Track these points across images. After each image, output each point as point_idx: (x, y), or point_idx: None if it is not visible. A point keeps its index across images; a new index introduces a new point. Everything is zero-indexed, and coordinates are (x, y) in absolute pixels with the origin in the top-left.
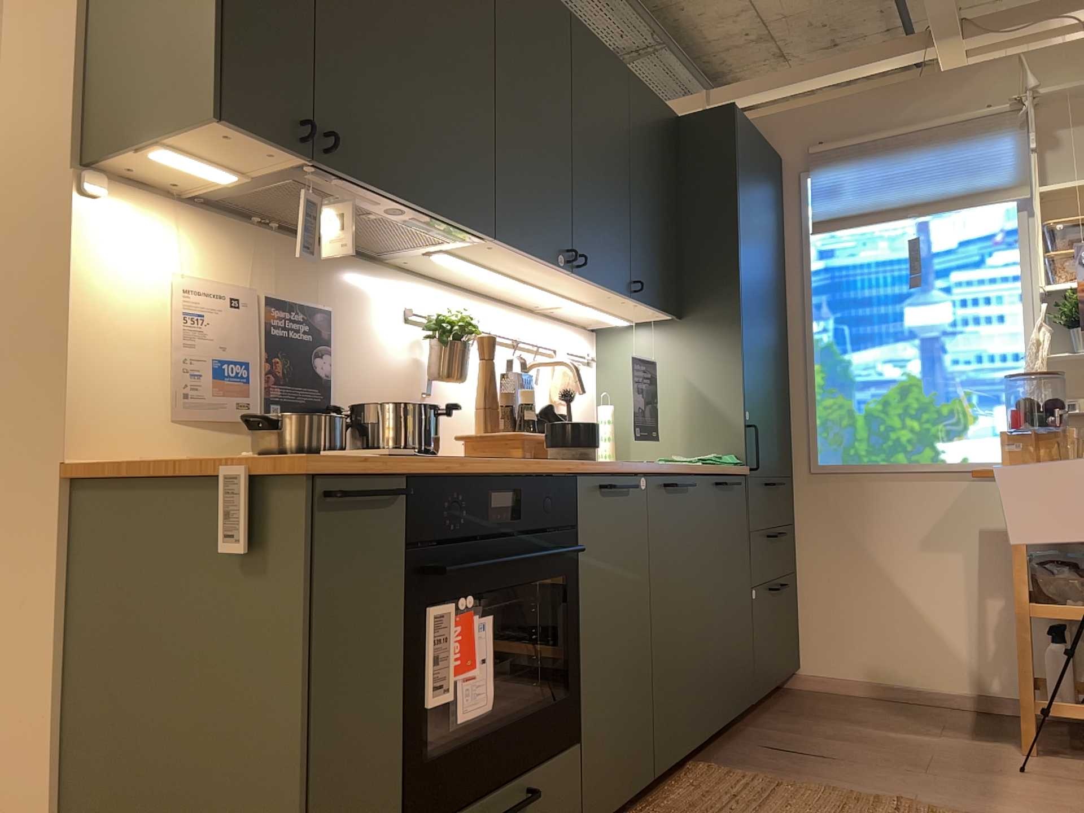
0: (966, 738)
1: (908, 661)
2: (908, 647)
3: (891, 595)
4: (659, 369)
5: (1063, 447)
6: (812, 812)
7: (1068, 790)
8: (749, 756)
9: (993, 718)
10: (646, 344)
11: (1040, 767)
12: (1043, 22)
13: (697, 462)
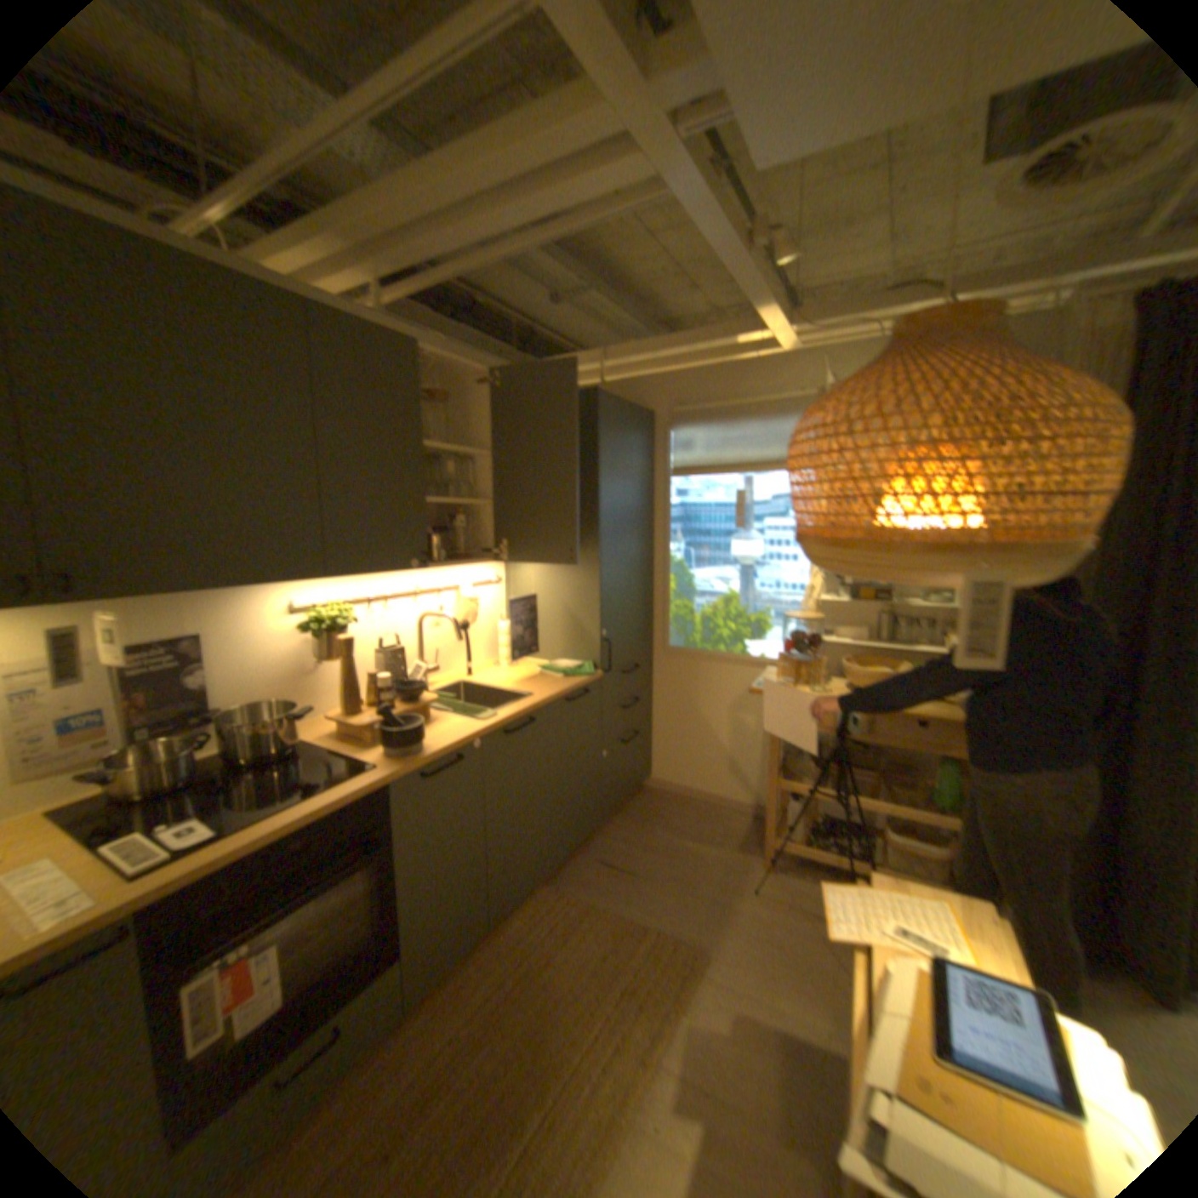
0: (735, 852)
1: (716, 781)
2: (716, 773)
3: (708, 739)
4: (544, 592)
5: (817, 673)
6: (594, 952)
7: (776, 919)
8: (583, 876)
9: (761, 827)
10: (536, 573)
11: (769, 890)
12: (850, 322)
13: (559, 674)
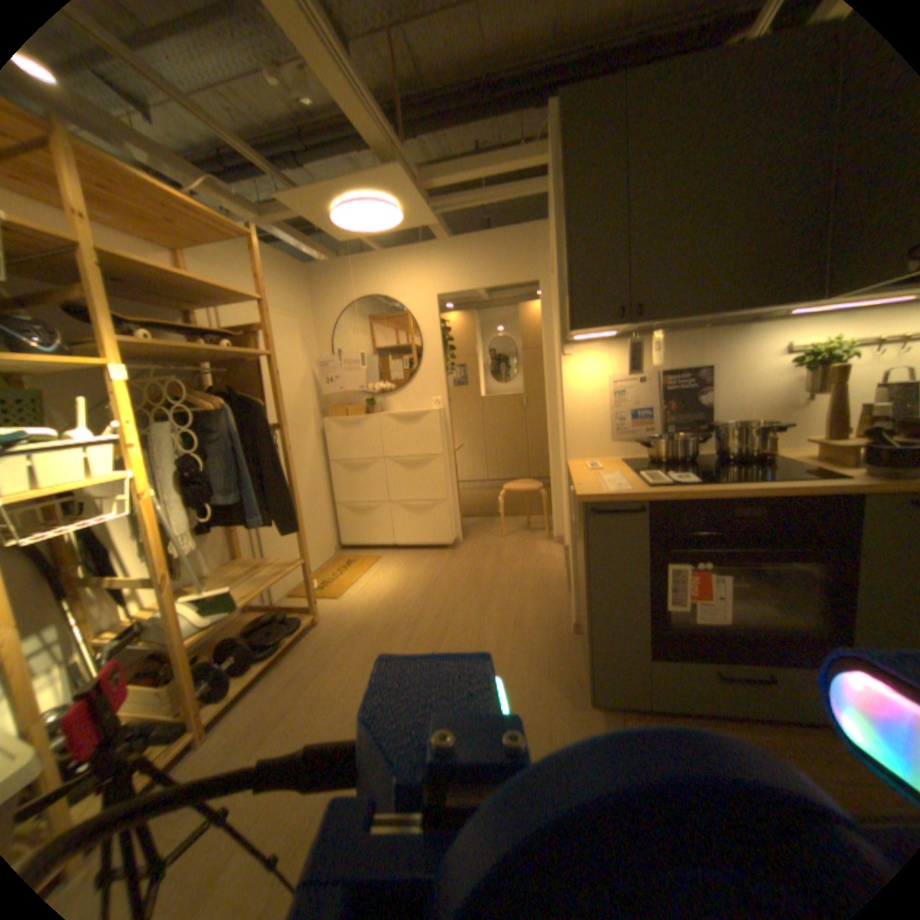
0: None
1: None
2: None
3: None
4: None
5: None
6: None
7: None
8: None
9: None
10: None
11: None
12: None
13: None
